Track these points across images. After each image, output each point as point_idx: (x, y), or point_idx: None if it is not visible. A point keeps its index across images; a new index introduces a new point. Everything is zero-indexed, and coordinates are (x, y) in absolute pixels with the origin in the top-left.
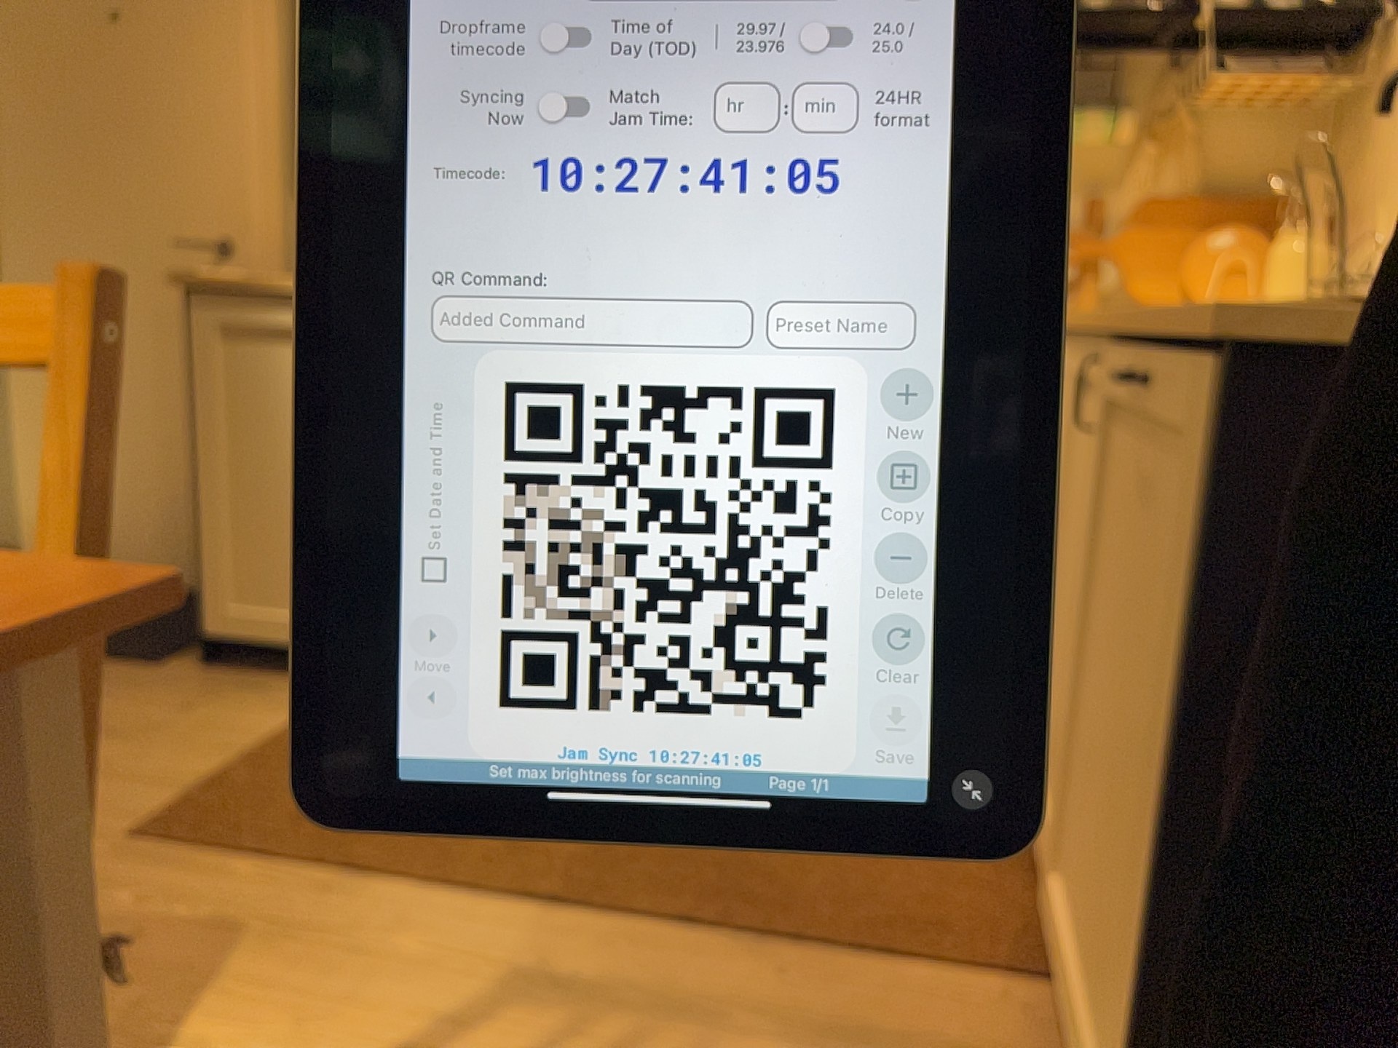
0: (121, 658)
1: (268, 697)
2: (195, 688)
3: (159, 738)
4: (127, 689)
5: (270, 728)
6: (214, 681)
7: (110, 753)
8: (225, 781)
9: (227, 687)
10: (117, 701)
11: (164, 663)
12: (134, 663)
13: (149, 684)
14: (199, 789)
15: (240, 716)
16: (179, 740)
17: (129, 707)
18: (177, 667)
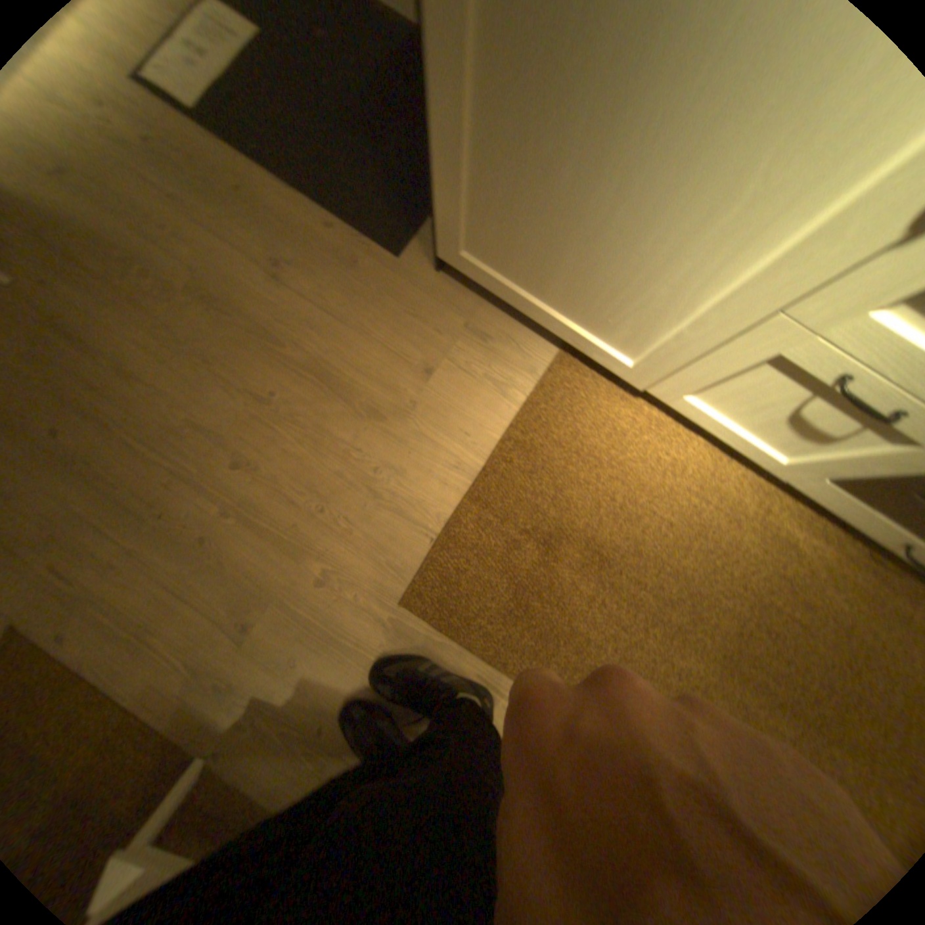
0: (364, 227)
1: (486, 367)
2: (427, 317)
3: (405, 421)
4: (374, 307)
5: (486, 437)
6: (443, 307)
7: (372, 443)
8: (454, 531)
9: (453, 323)
10: (368, 332)
11: (400, 247)
12: (375, 241)
13: (390, 297)
14: (437, 542)
15: (464, 404)
16: (420, 441)
17: (379, 348)
18: (411, 262)
